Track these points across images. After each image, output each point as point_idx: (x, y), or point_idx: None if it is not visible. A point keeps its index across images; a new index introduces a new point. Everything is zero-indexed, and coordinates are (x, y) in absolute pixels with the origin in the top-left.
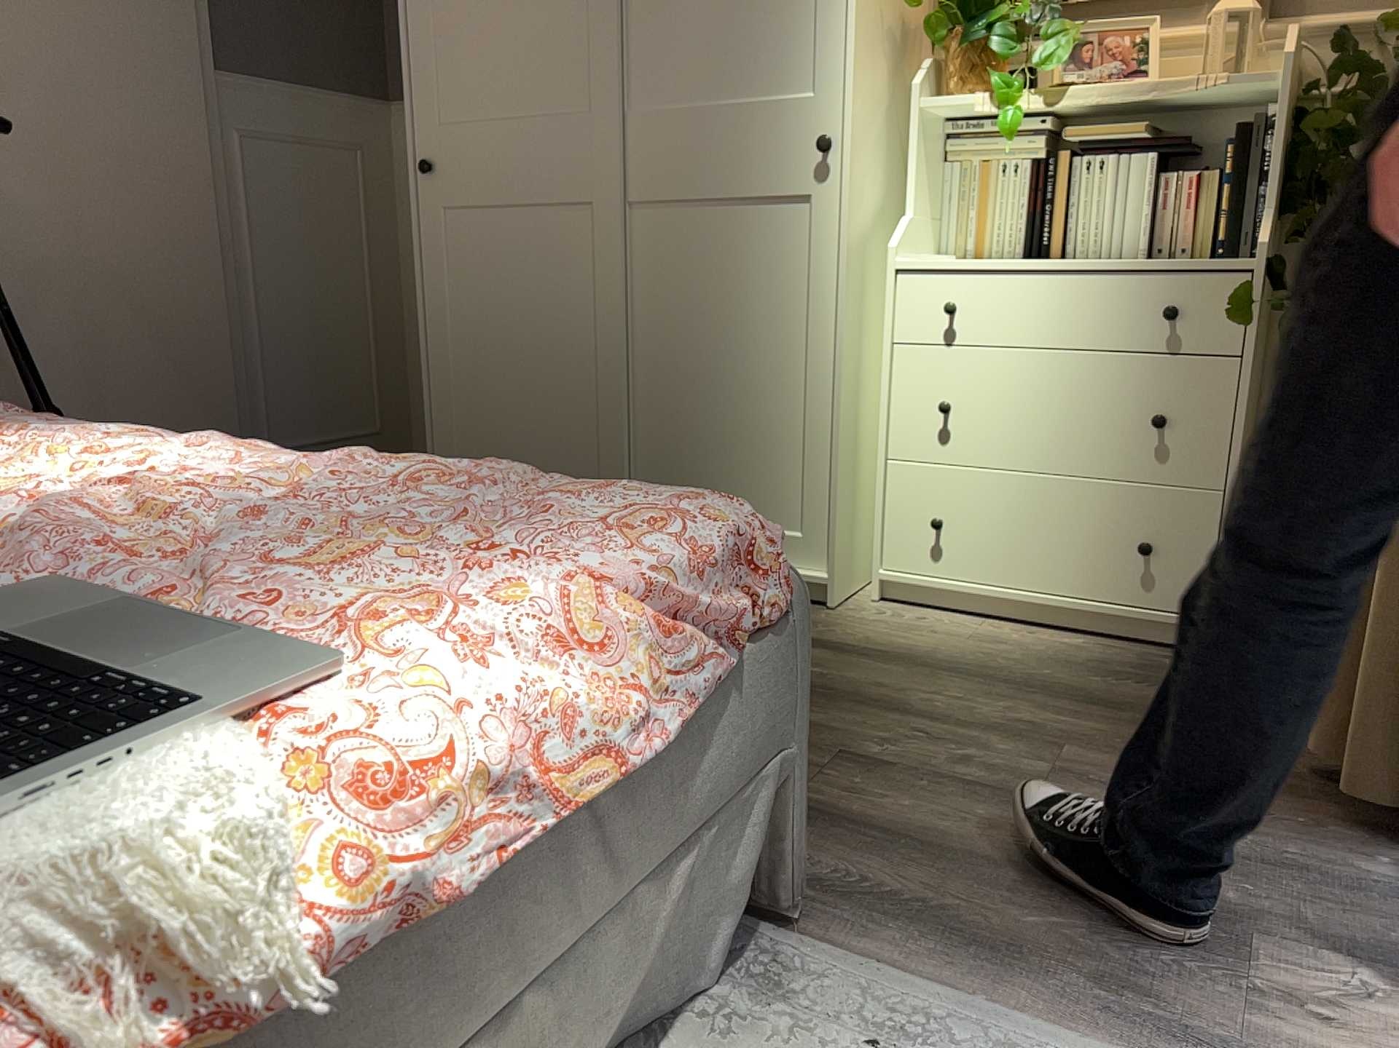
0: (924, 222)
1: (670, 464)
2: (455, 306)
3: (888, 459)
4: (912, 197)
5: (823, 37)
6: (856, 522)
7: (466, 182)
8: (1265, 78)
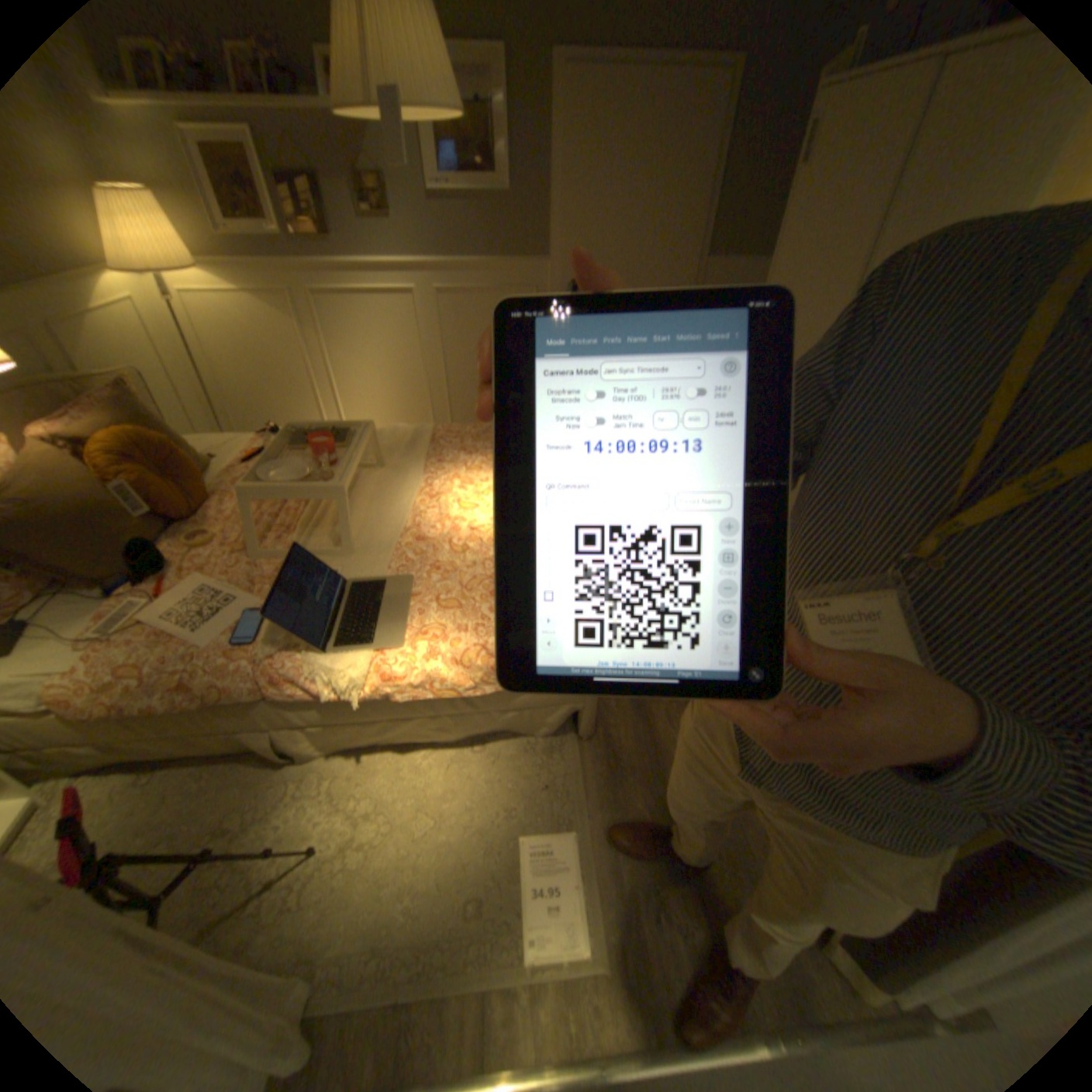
0: None
1: None
2: None
3: None
4: None
5: None
6: None
7: None
8: None
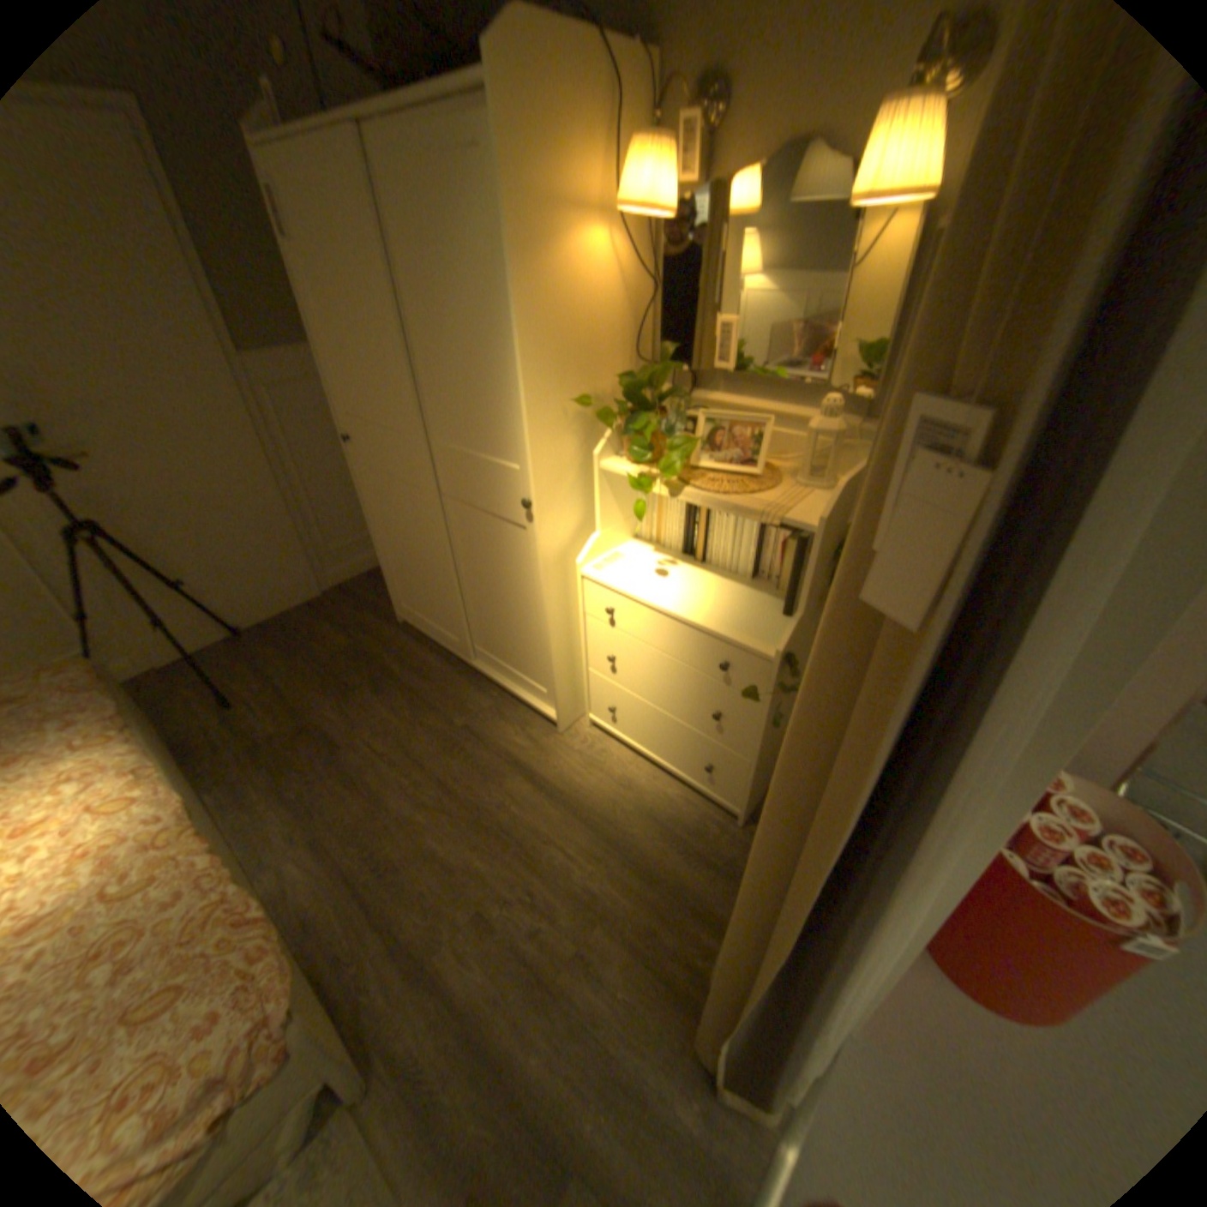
0: (617, 528)
1: (486, 632)
2: (380, 517)
3: (588, 666)
4: (599, 523)
5: (520, 434)
6: (577, 687)
7: (367, 454)
8: (807, 526)
